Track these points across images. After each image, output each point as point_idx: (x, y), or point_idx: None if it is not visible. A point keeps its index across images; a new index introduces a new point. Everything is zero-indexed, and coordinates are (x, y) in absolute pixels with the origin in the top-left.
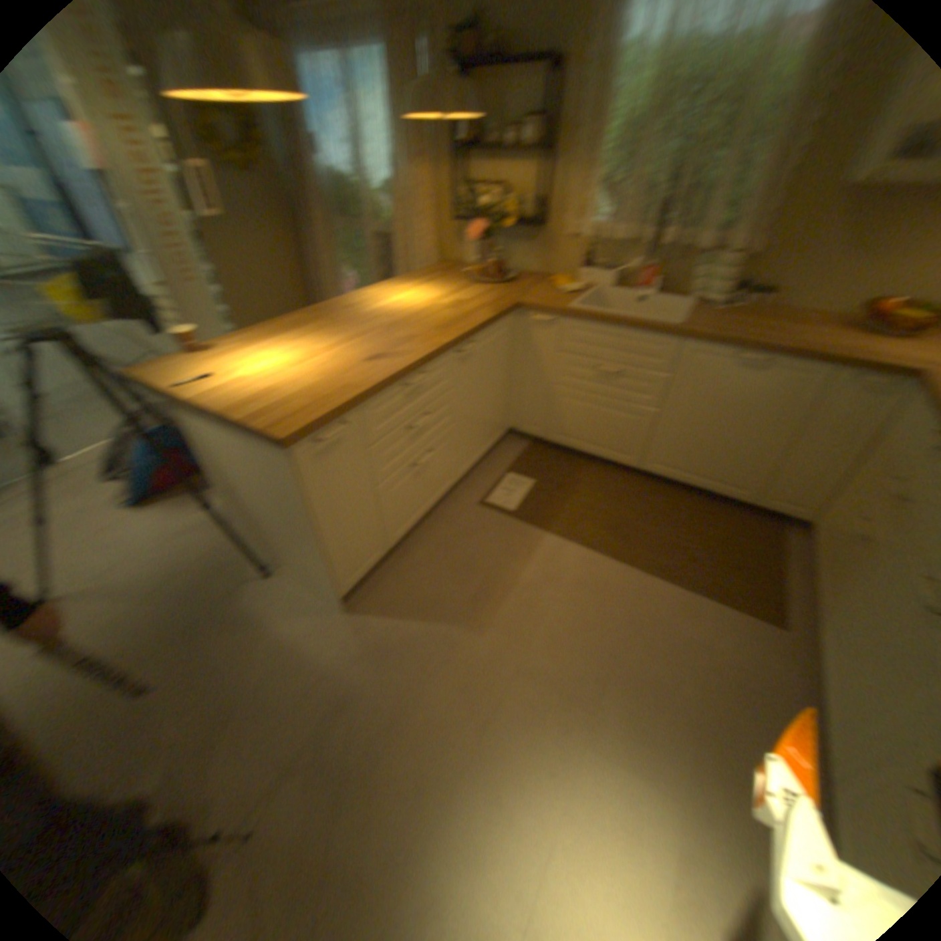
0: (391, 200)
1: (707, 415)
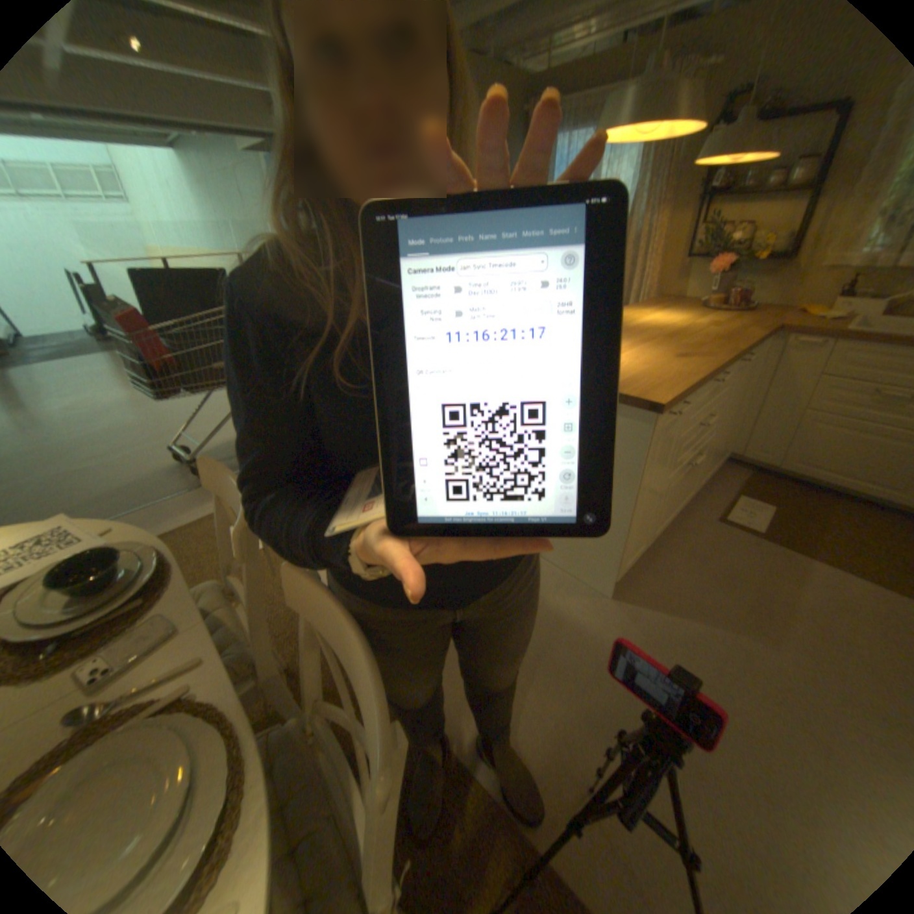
0: None
1: None
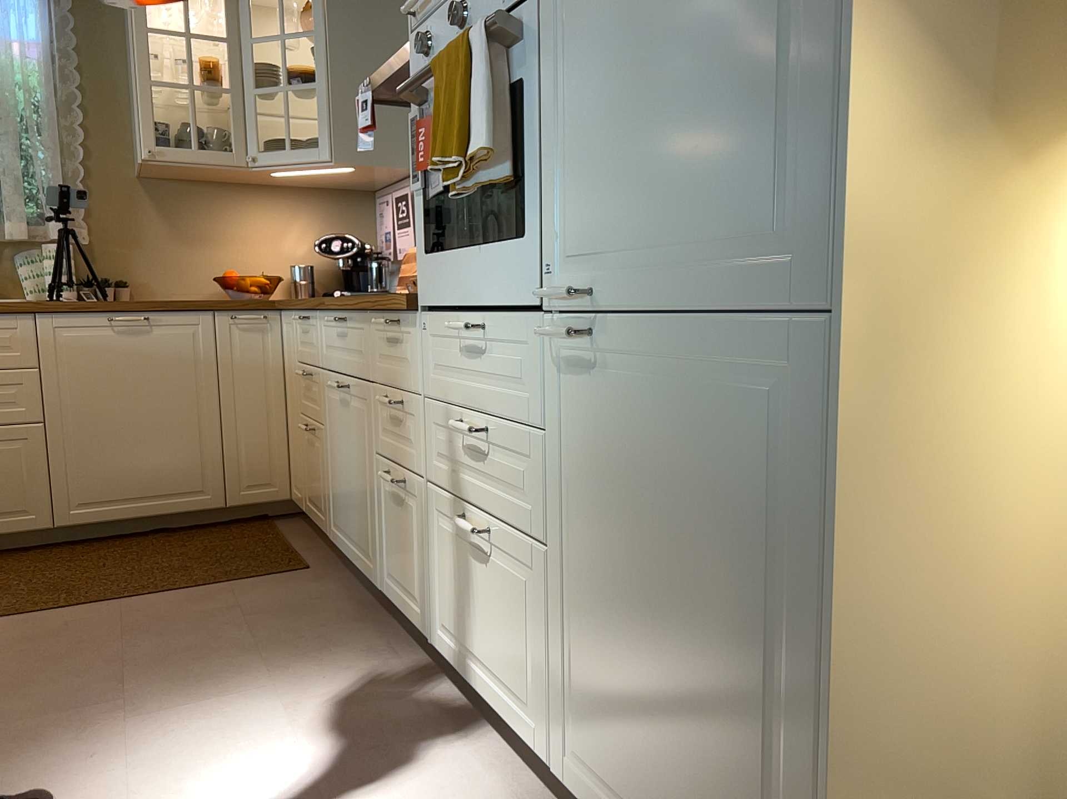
0: None
1: (108, 408)
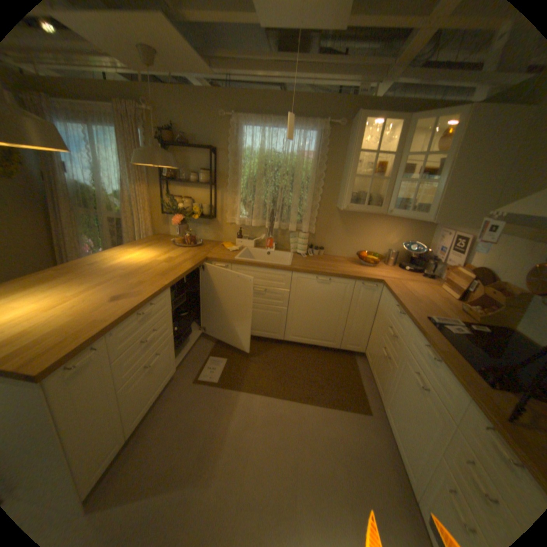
0: (116, 201)
1: (308, 307)
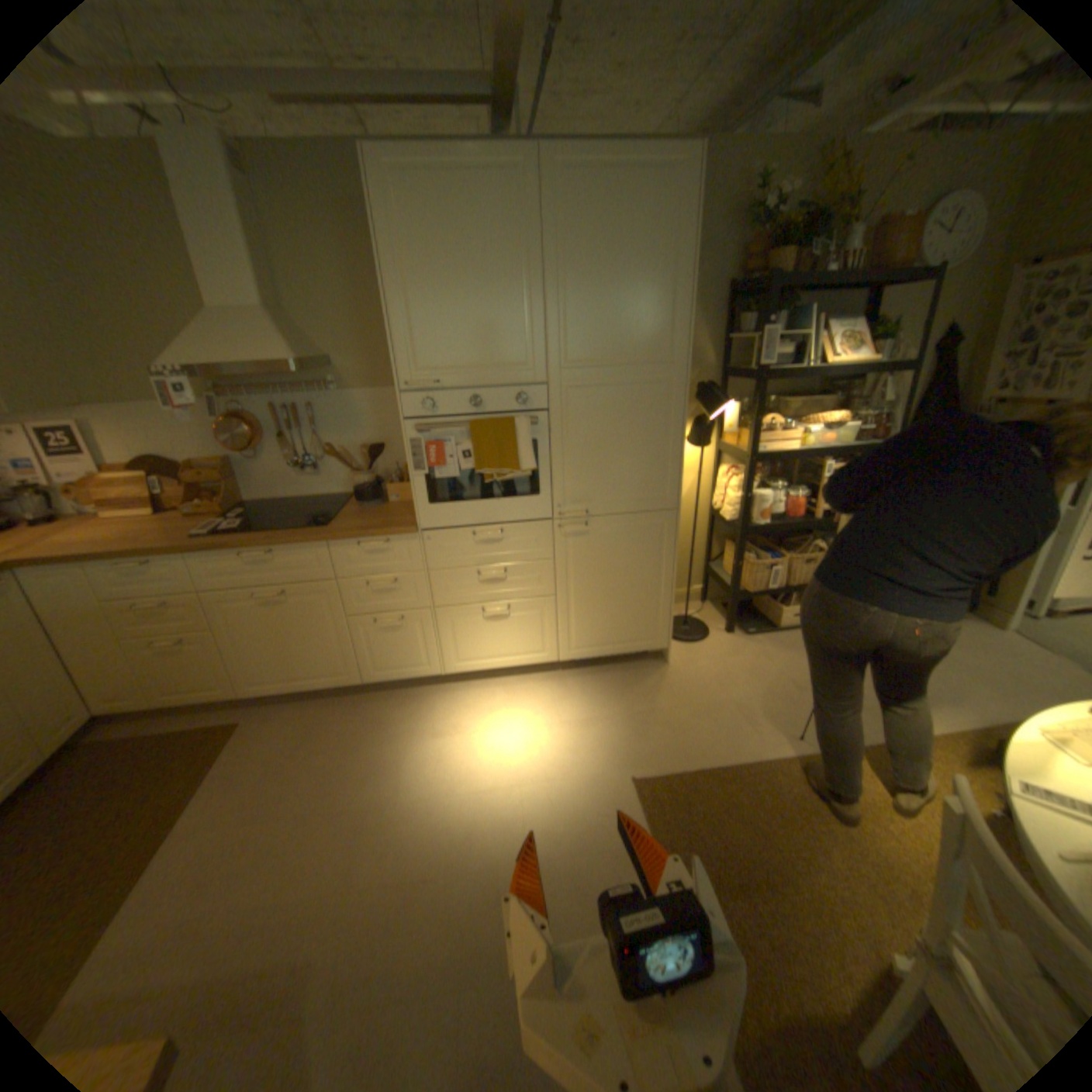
0: None
1: None
